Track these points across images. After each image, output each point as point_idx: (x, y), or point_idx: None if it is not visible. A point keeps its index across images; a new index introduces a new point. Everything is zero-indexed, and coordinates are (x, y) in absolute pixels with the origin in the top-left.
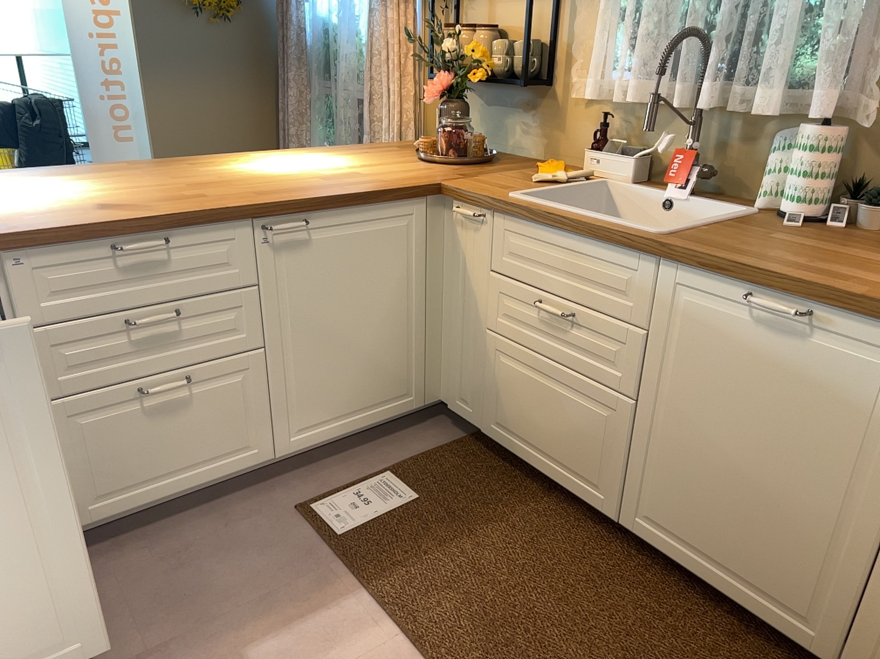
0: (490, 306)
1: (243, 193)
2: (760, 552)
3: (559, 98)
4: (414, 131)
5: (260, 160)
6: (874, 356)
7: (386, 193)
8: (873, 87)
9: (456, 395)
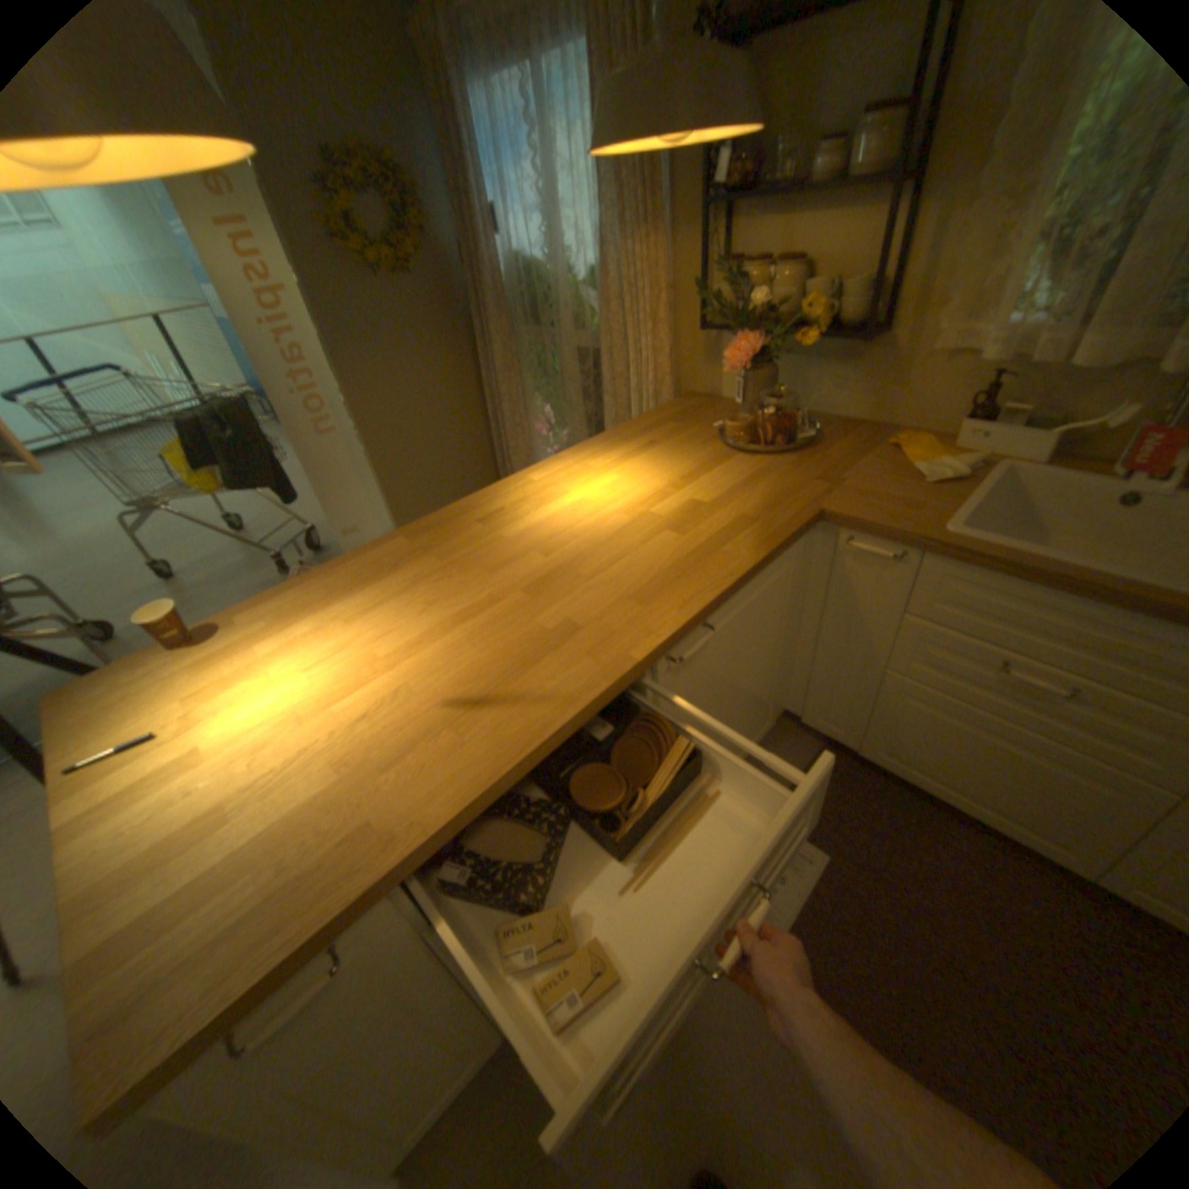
0: (898, 650)
1: (615, 603)
2: None
3: (905, 344)
4: (672, 387)
5: (553, 491)
6: None
7: (779, 549)
8: None
9: (820, 716)
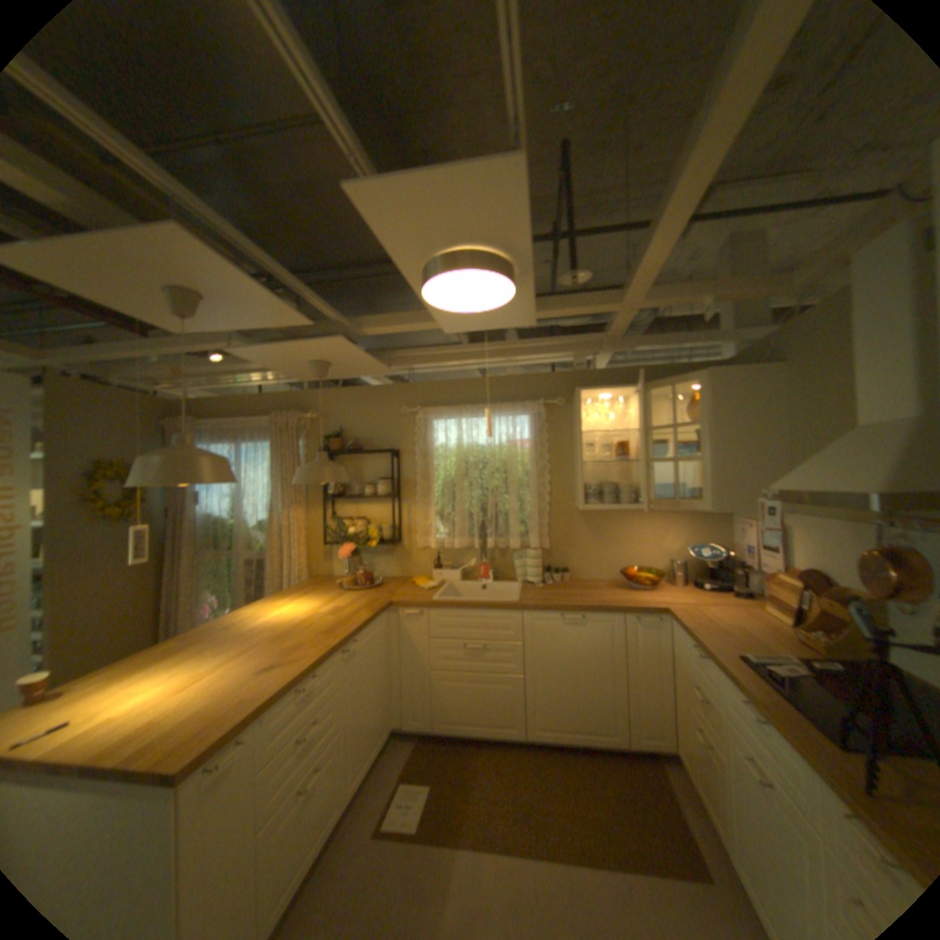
0: (431, 658)
1: (317, 635)
2: (592, 717)
3: (408, 547)
4: (309, 573)
5: (261, 613)
6: (607, 624)
7: (378, 613)
8: (545, 534)
9: (410, 719)
